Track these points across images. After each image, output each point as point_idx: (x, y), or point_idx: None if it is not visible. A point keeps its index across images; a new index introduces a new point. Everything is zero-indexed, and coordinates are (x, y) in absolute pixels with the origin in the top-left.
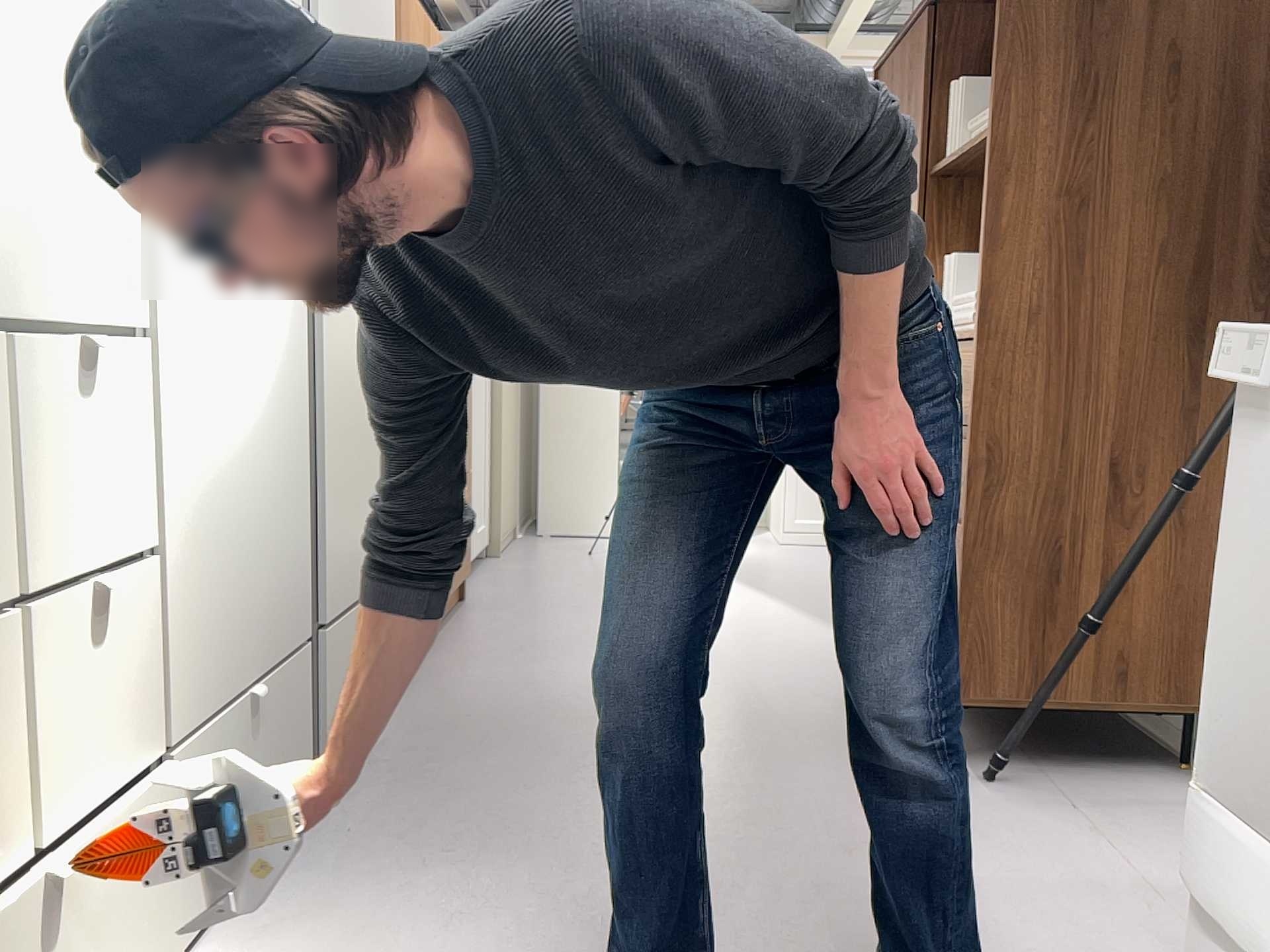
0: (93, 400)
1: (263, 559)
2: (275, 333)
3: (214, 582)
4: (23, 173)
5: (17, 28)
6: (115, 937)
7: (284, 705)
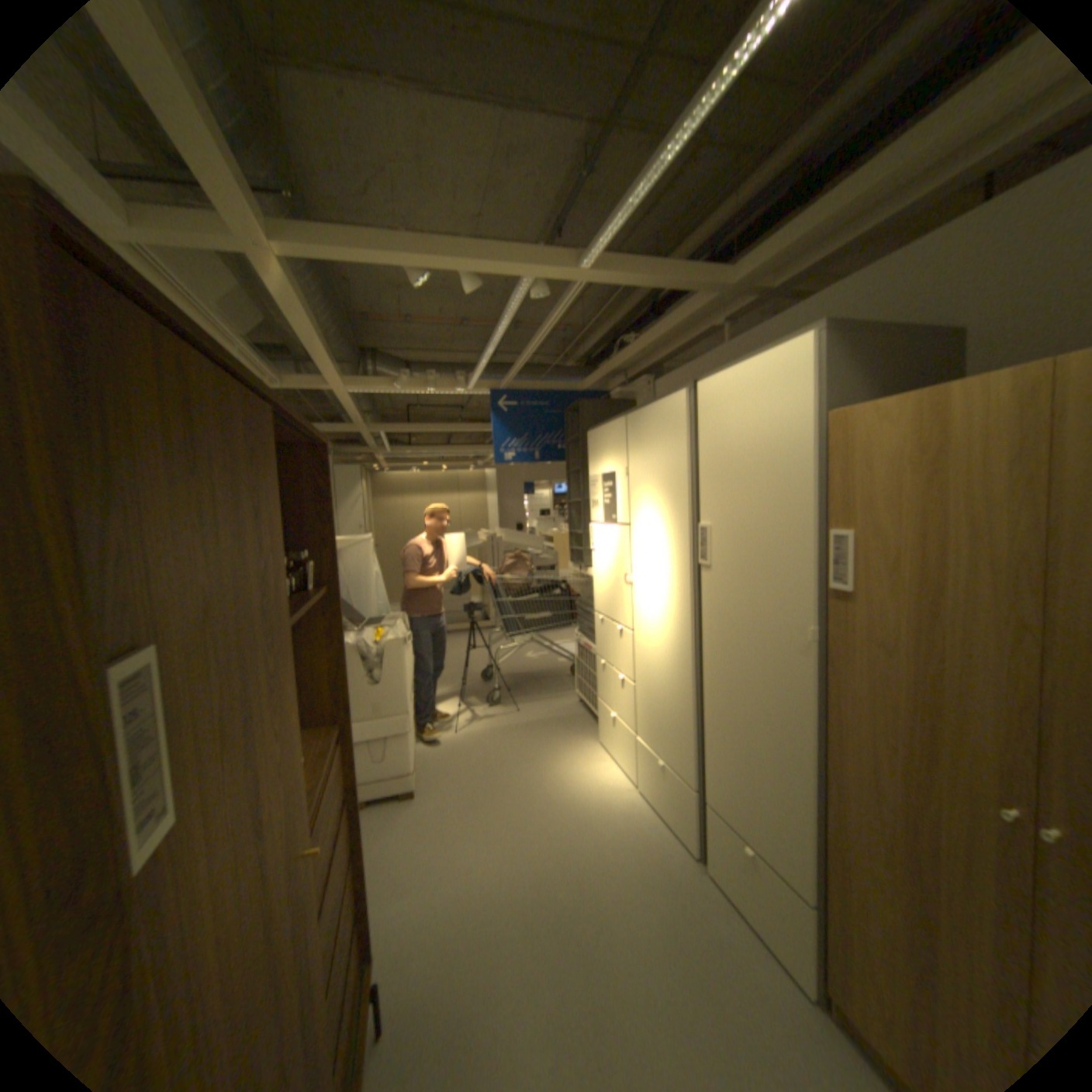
0: (625, 642)
1: (670, 727)
2: (676, 652)
3: (652, 712)
4: (616, 596)
5: (615, 572)
6: (629, 756)
7: (680, 795)
